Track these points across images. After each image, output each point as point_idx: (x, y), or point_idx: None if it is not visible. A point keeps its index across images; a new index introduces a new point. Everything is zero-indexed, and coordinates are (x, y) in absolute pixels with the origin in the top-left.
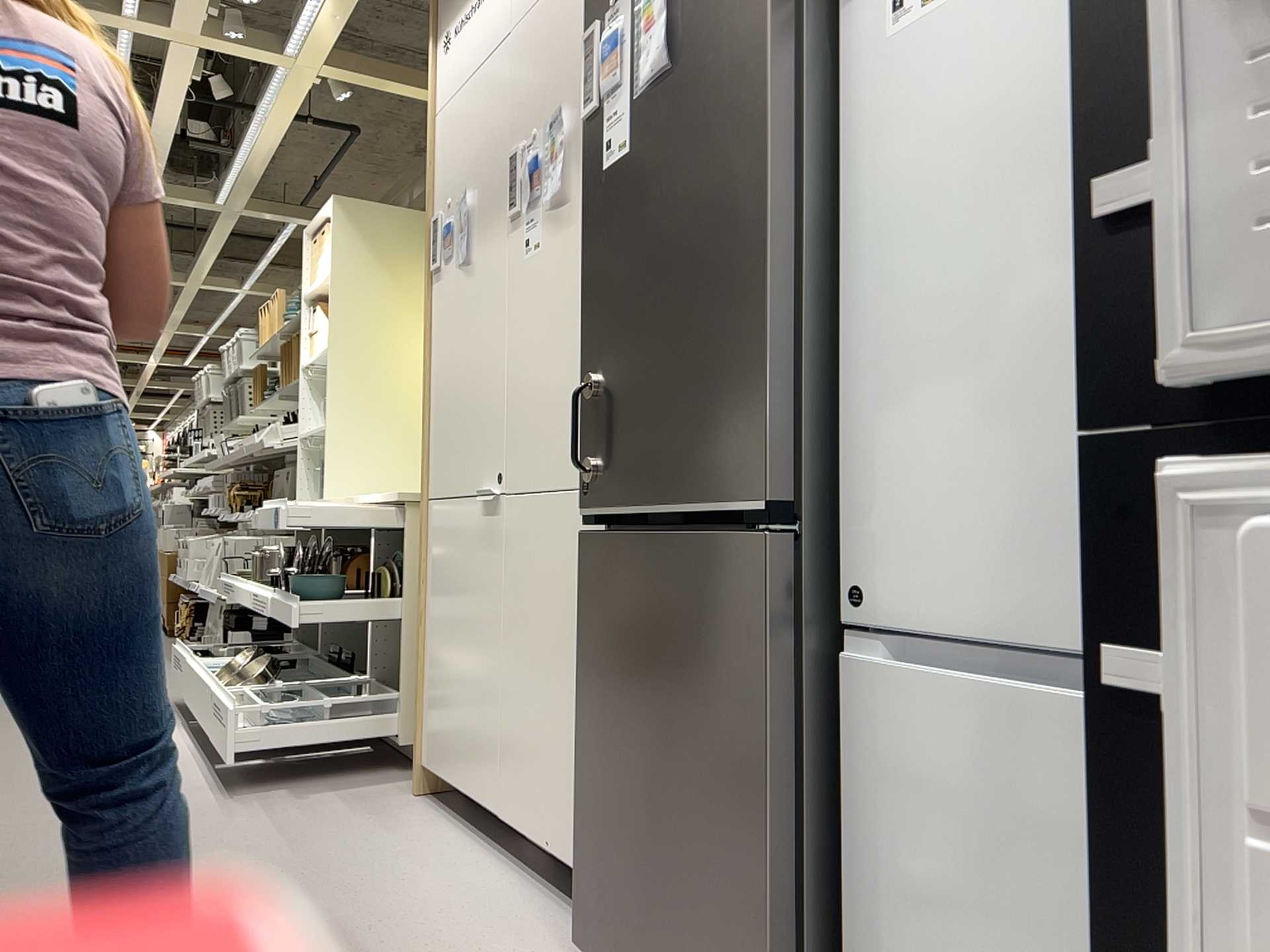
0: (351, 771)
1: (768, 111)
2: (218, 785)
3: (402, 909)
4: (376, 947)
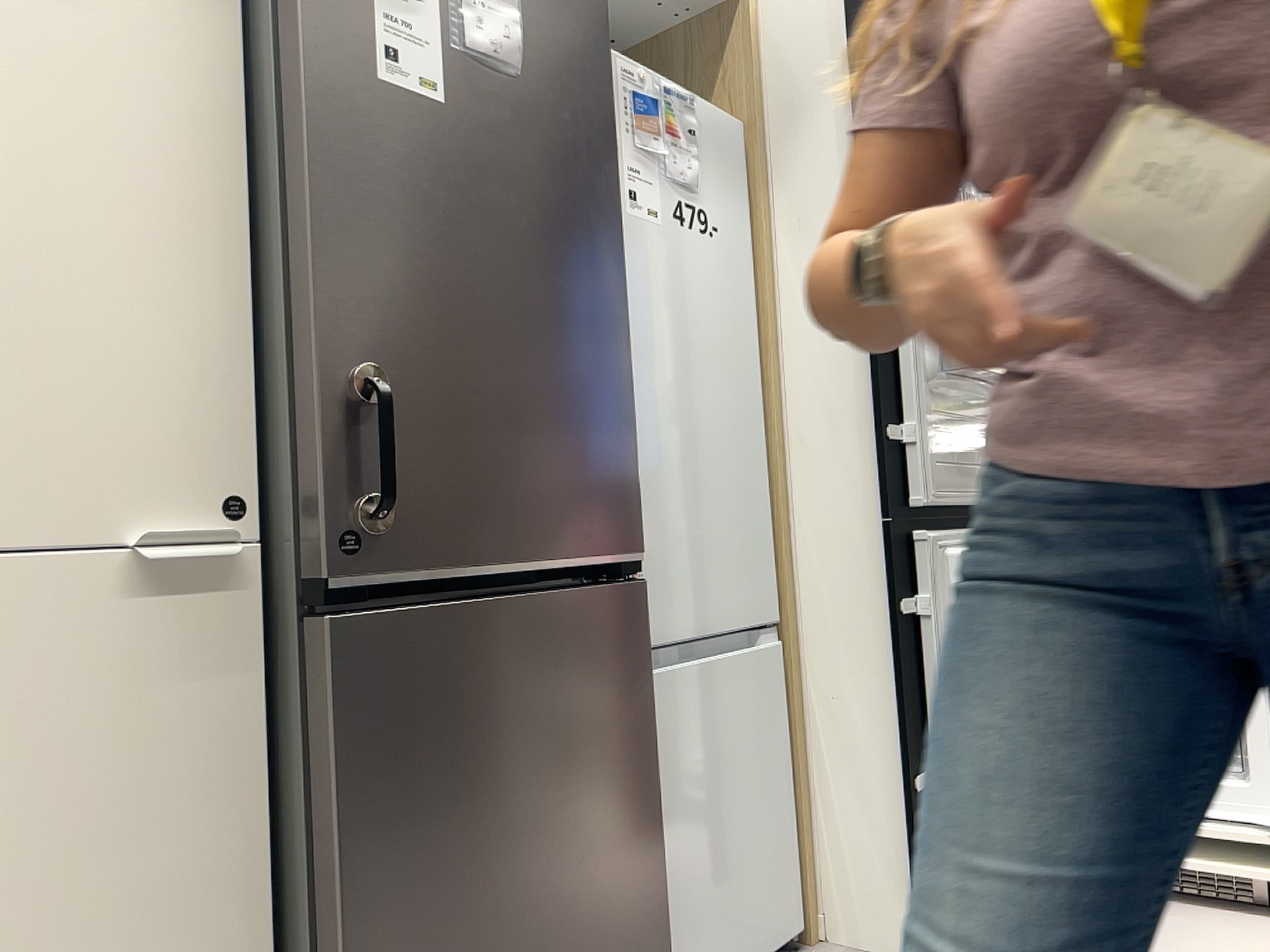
0: None
1: (619, 218)
2: None
3: None
4: None
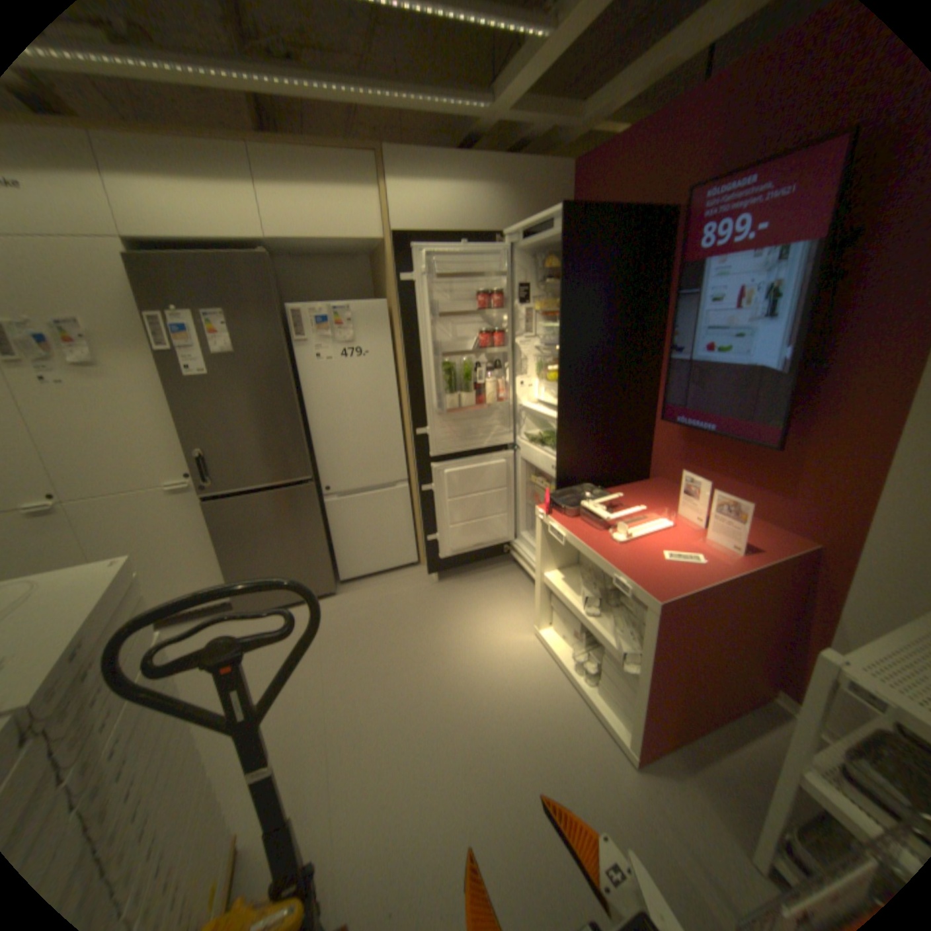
0: None
1: (291, 380)
2: None
3: None
4: None
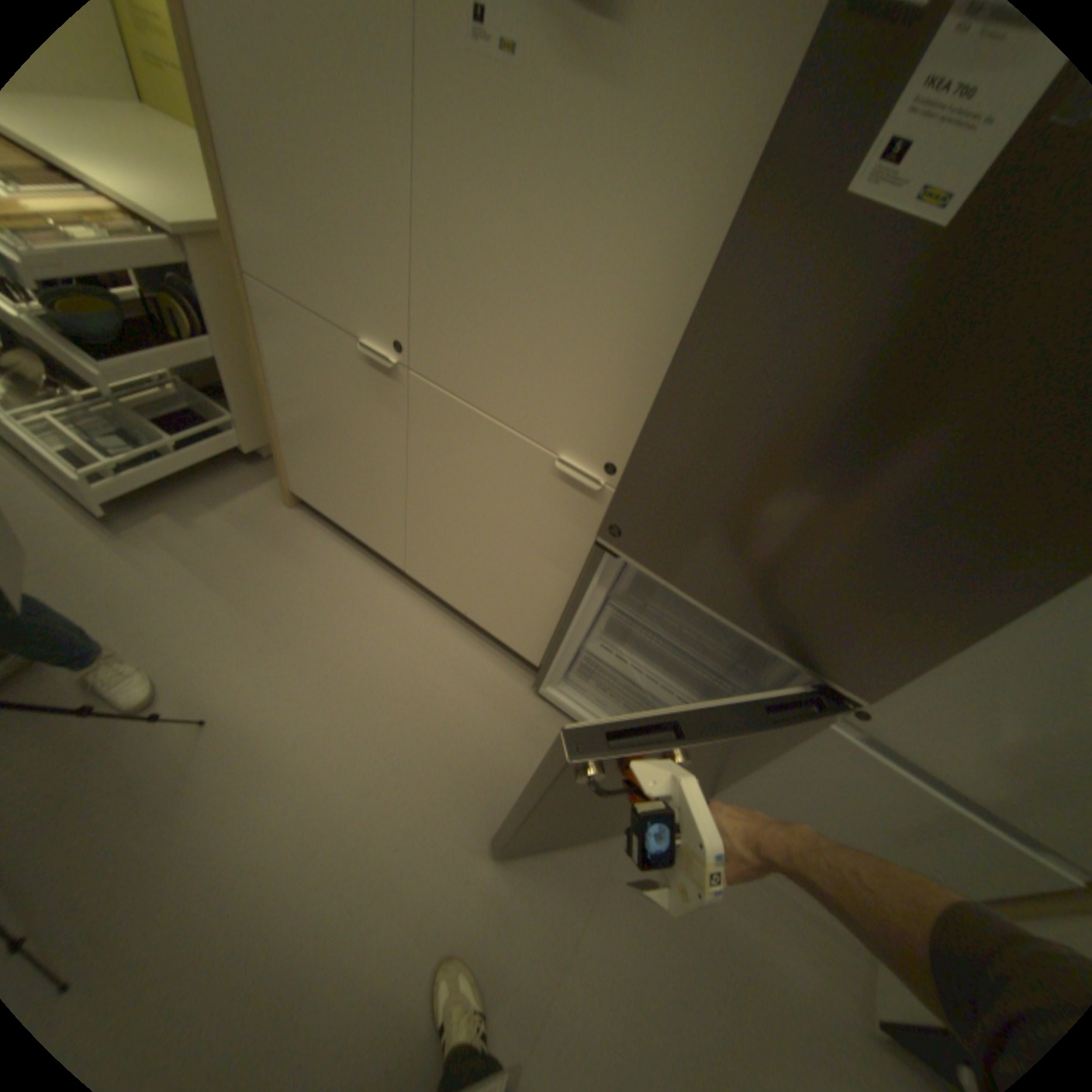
0: (204, 472)
1: None
2: (84, 516)
3: (383, 672)
4: (396, 723)
